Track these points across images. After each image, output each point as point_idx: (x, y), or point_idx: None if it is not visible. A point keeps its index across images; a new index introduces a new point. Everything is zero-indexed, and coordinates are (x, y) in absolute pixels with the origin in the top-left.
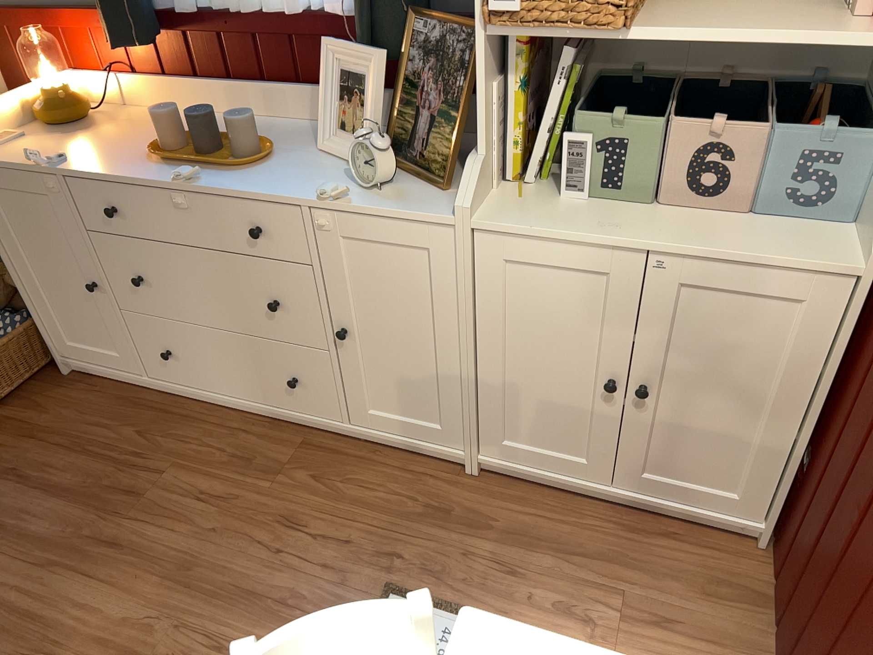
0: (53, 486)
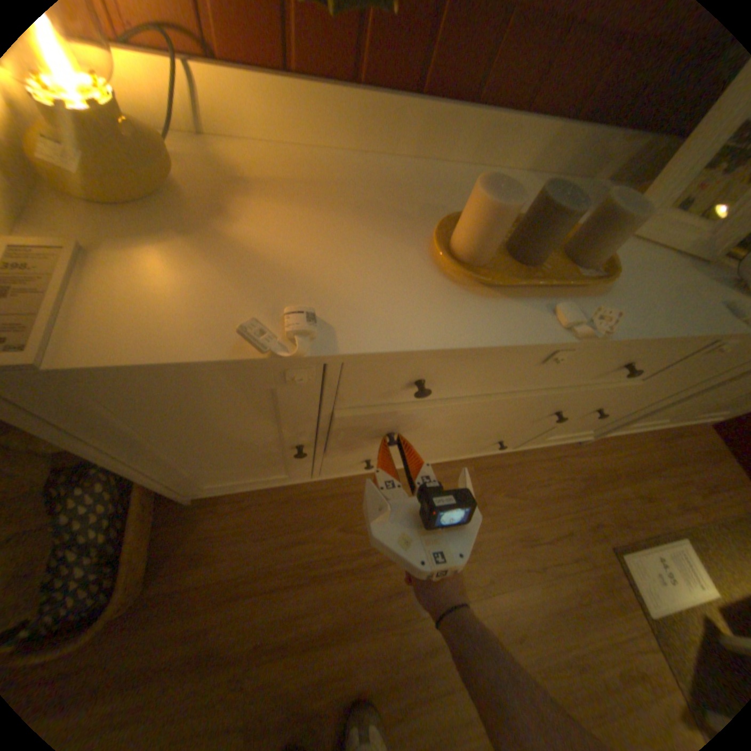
0: (318, 647)
